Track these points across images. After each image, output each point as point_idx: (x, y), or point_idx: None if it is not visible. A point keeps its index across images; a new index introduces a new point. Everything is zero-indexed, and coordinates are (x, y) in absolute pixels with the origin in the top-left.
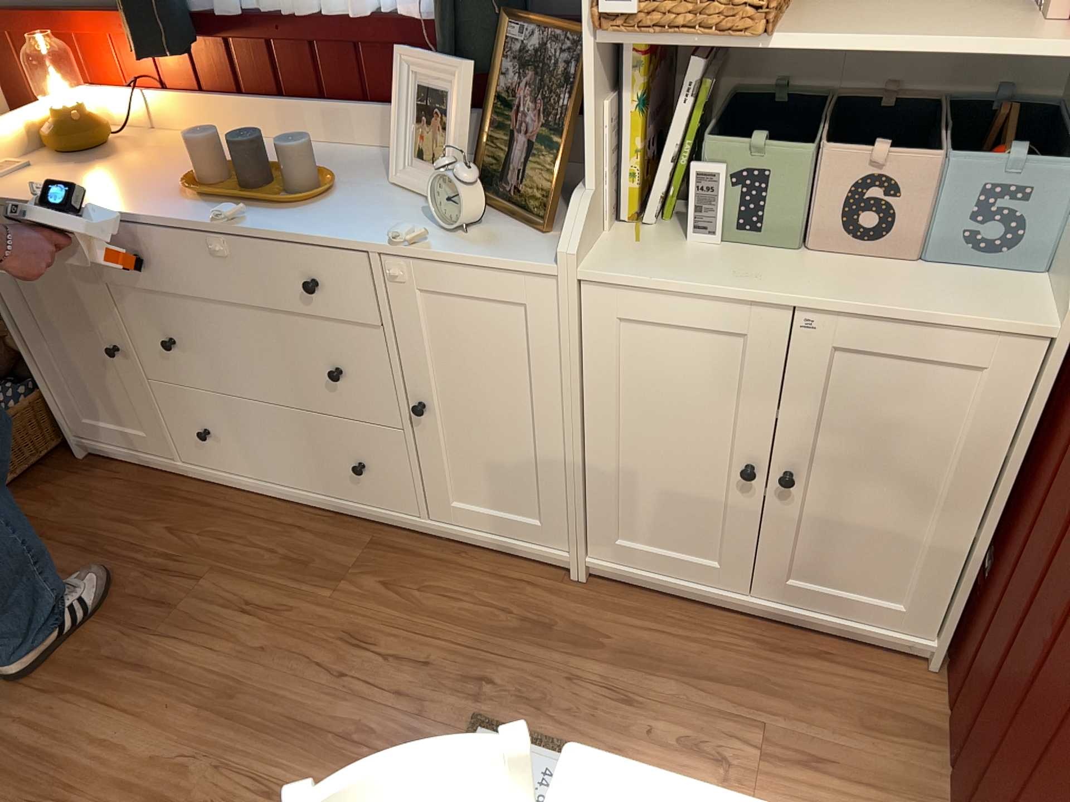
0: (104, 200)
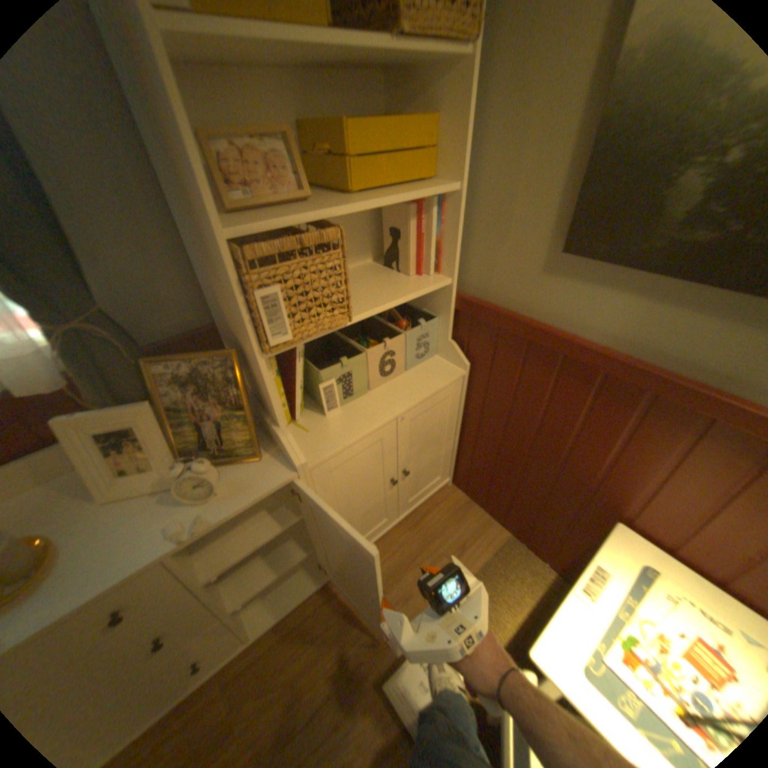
0: None
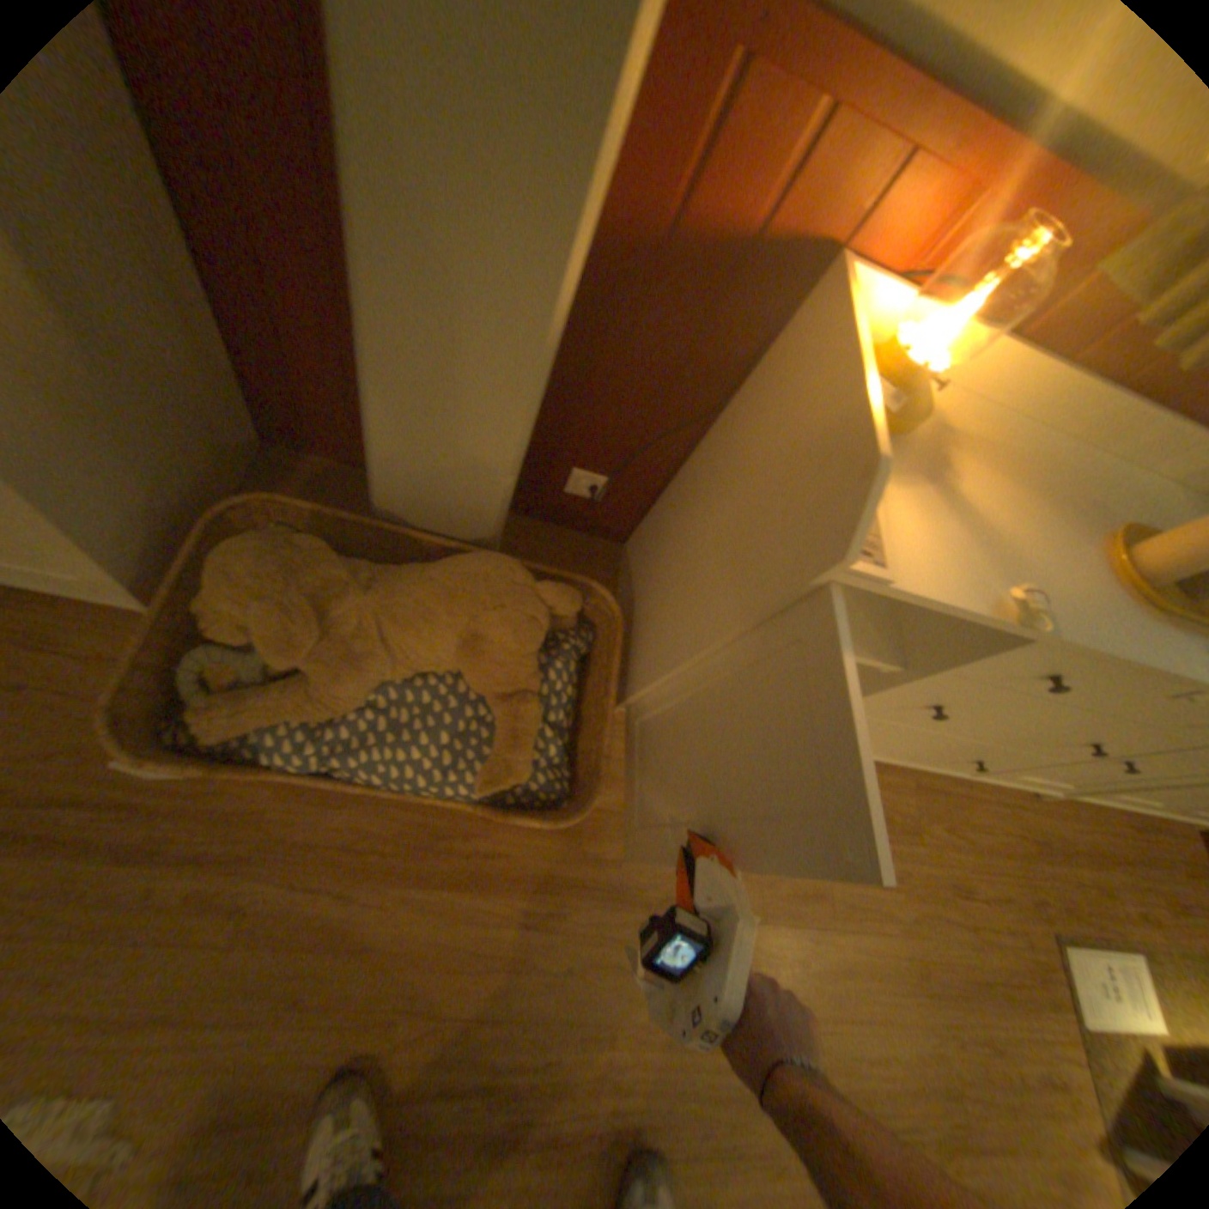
0: (1055, 599)
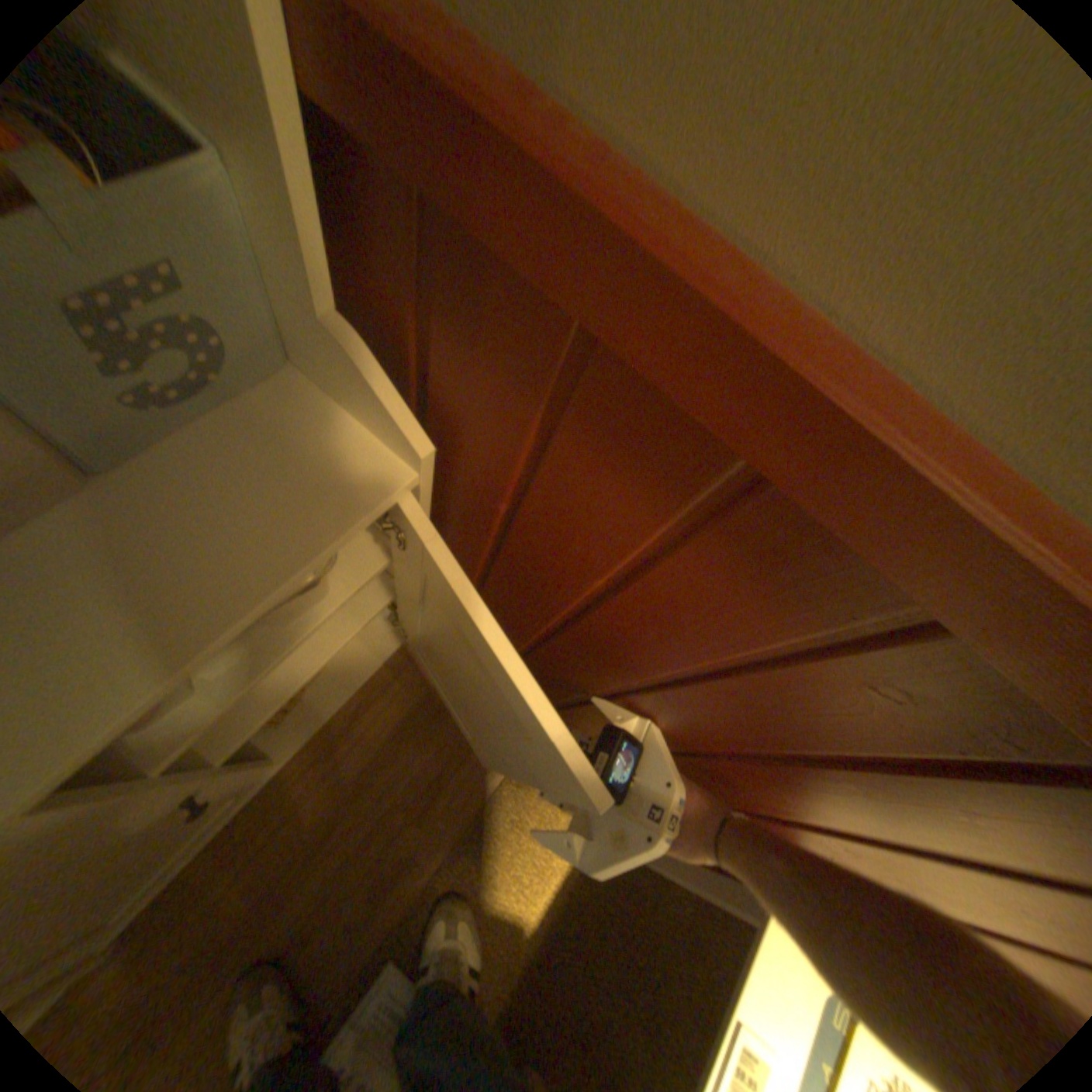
0: None
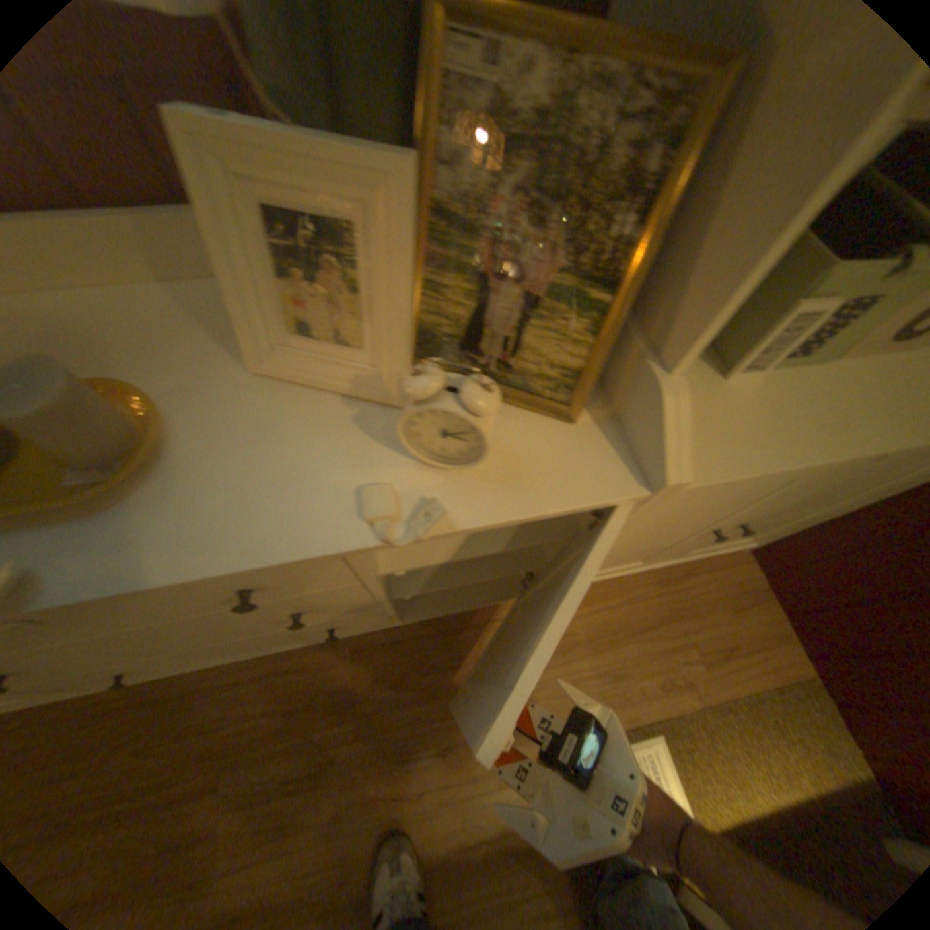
0: None
